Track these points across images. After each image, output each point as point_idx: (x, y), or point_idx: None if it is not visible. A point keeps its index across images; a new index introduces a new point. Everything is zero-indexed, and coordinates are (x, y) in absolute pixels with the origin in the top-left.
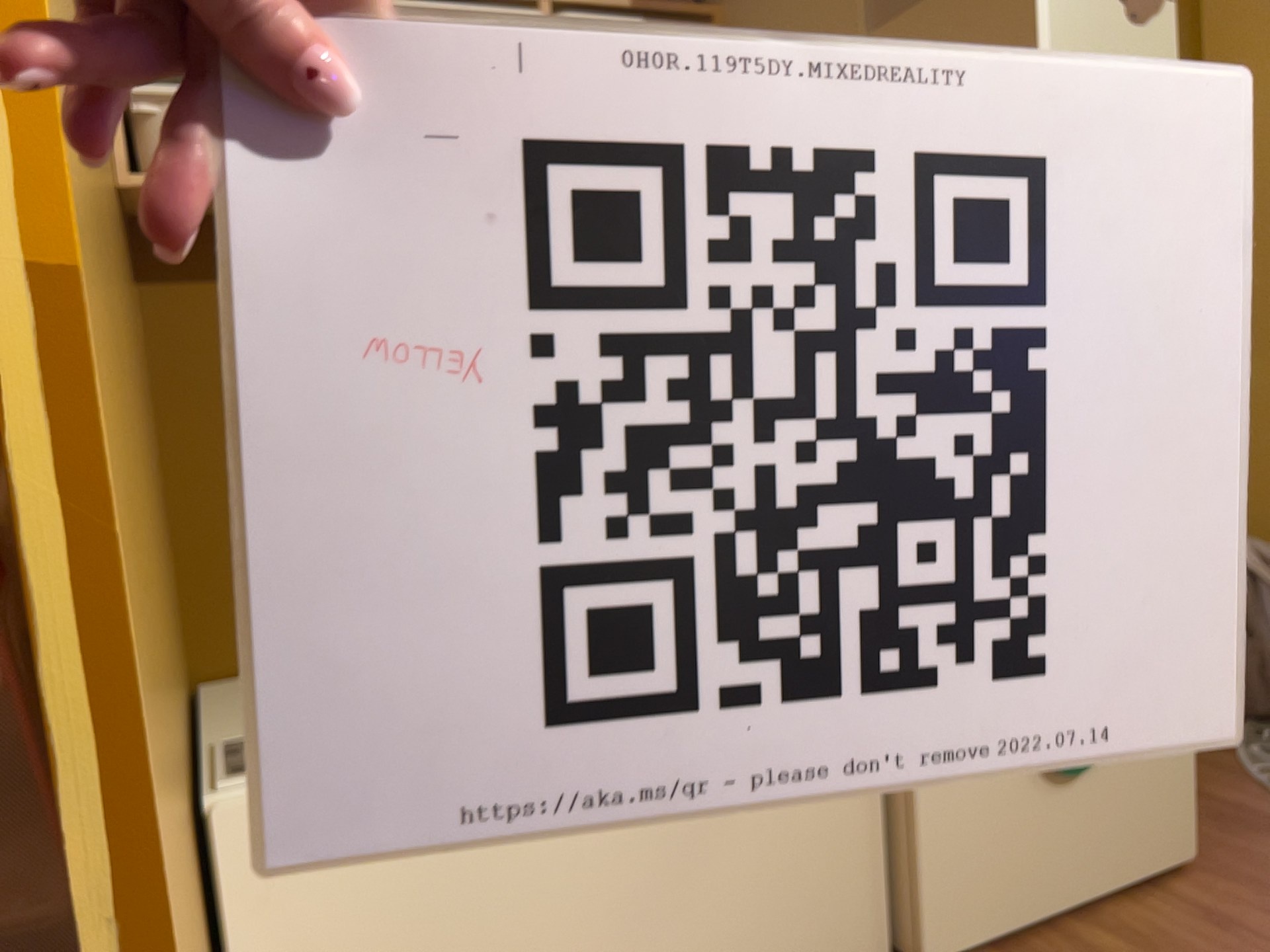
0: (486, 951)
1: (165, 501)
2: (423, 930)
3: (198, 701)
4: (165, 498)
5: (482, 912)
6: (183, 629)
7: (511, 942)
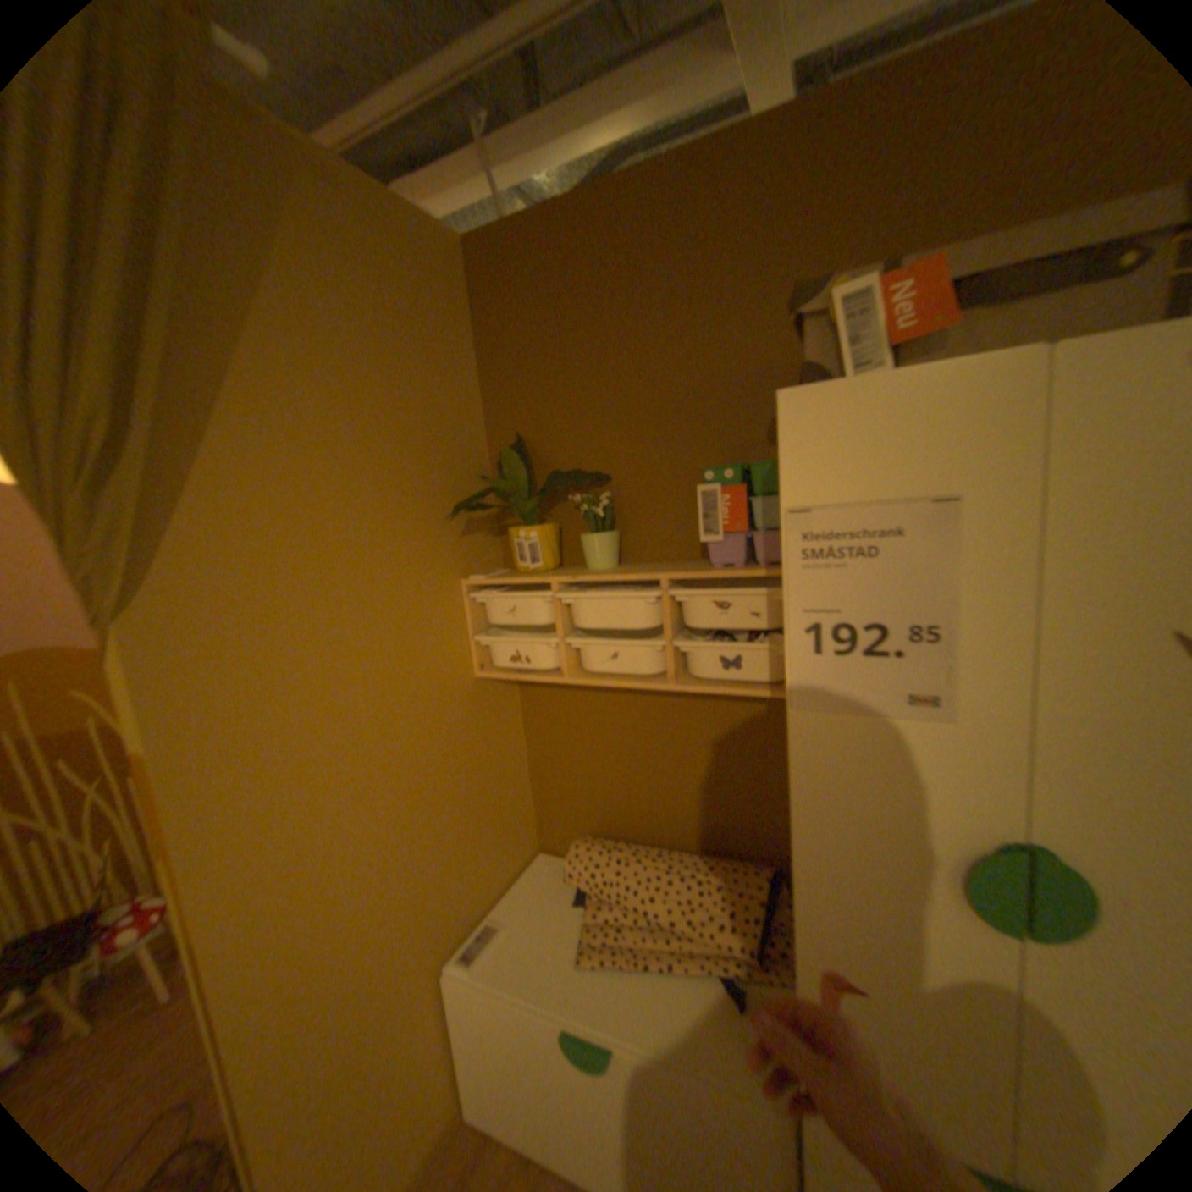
0: (539, 1096)
1: (525, 776)
2: (513, 1068)
3: (525, 867)
4: (528, 773)
5: (537, 1079)
6: (532, 828)
7: (550, 1101)
